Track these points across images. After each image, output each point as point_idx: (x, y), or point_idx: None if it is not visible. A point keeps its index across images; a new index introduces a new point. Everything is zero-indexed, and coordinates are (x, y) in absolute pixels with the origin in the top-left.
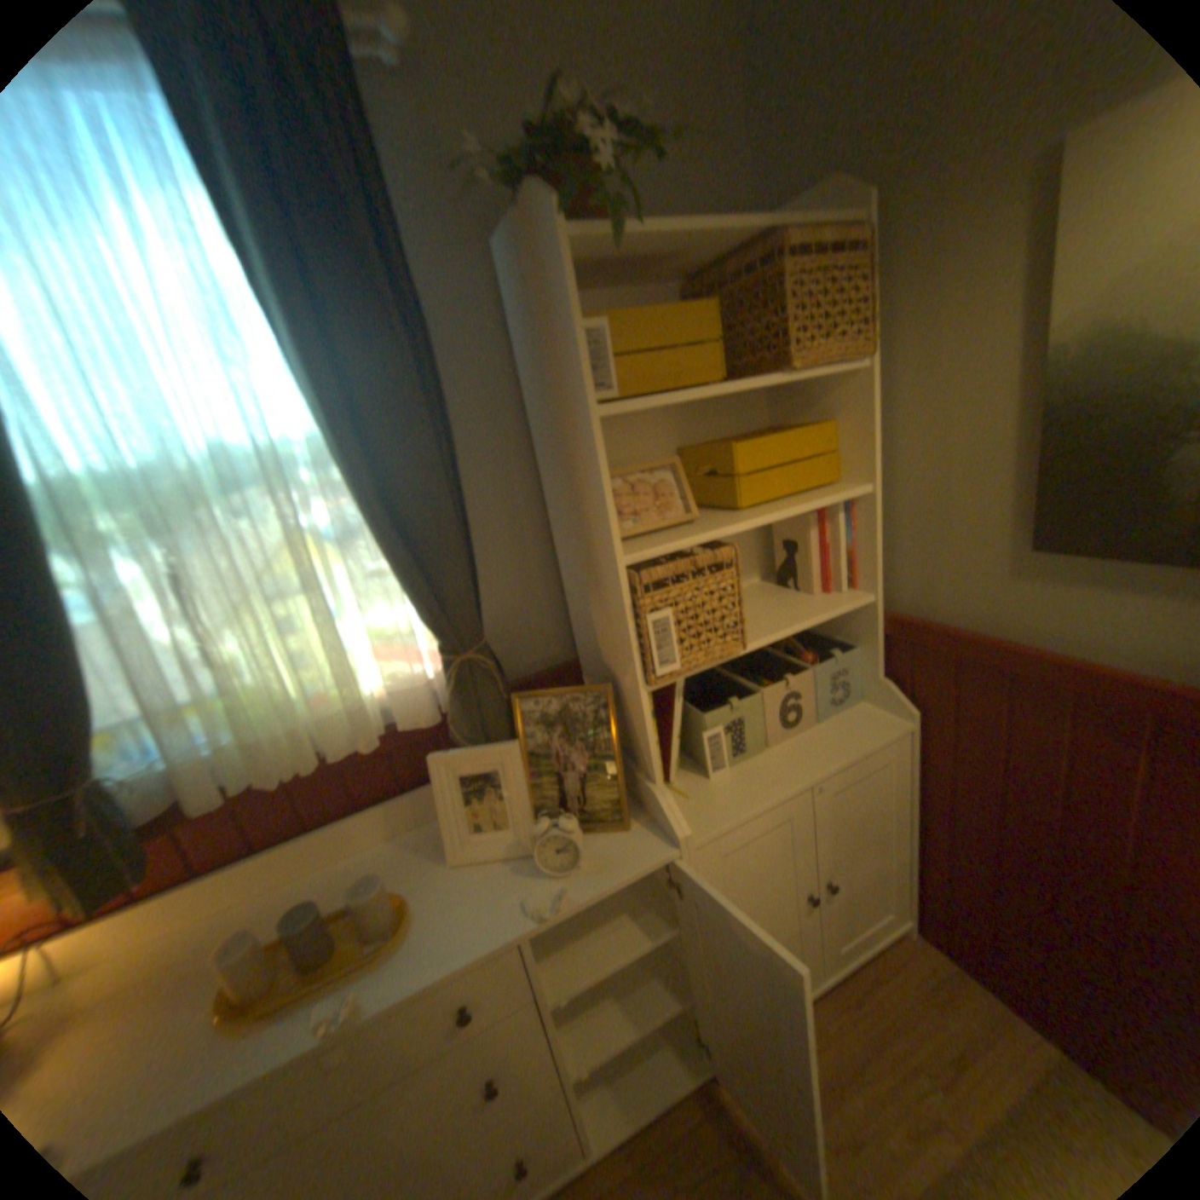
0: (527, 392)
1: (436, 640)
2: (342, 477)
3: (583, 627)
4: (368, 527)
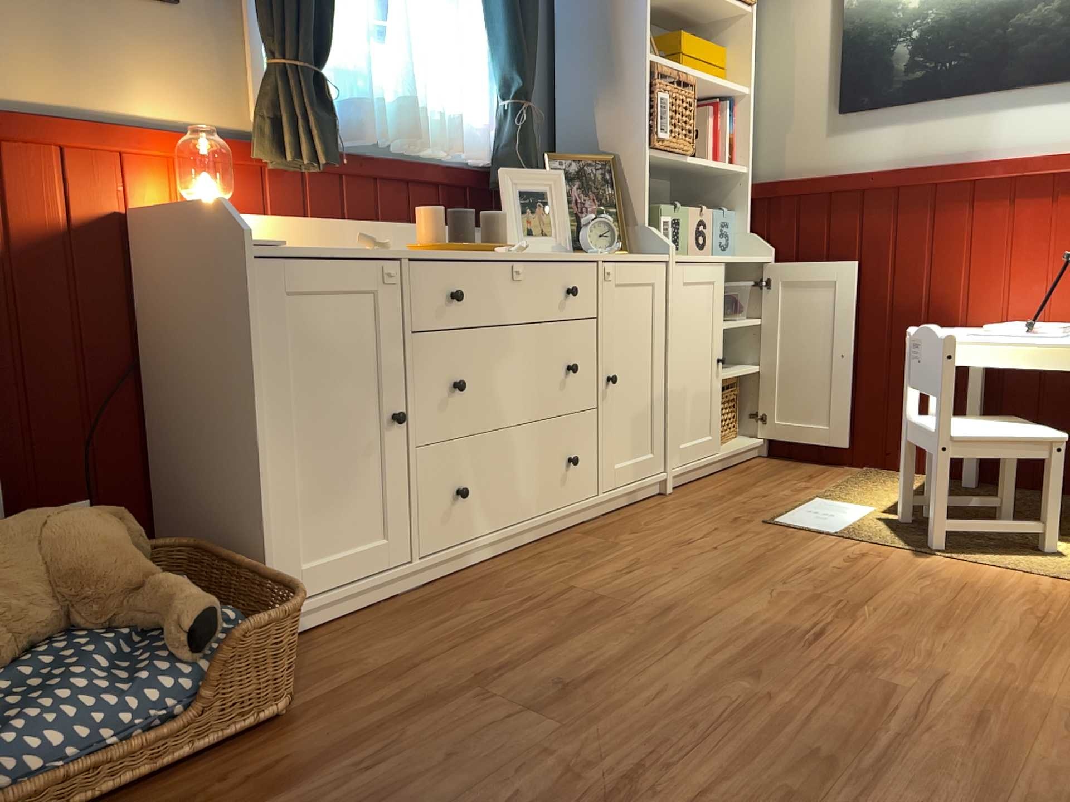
0: None
1: (502, 97)
2: None
3: (576, 138)
4: None
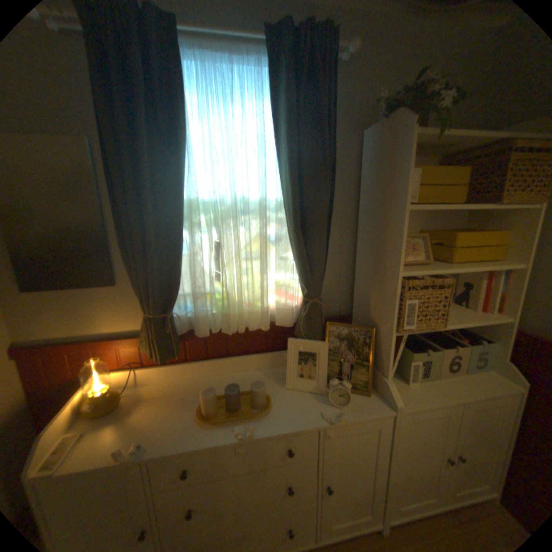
0: (364, 195)
1: (302, 291)
2: (288, 217)
3: (362, 301)
4: (292, 238)
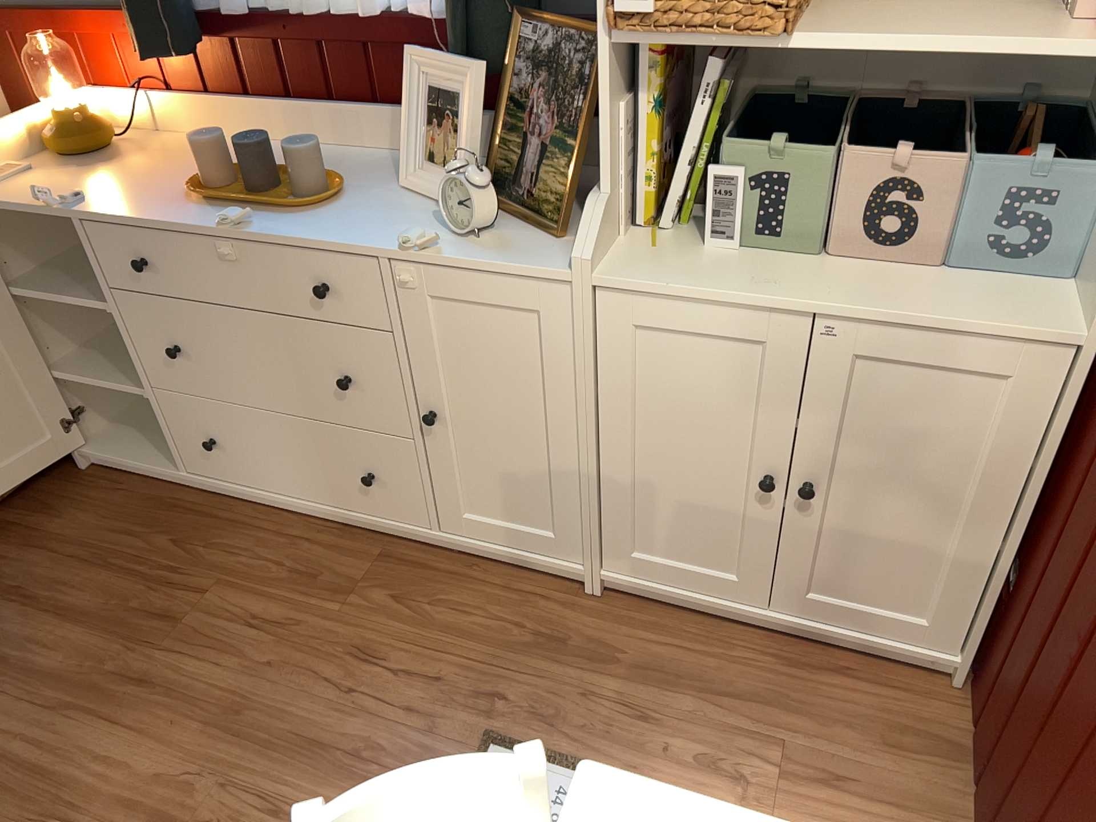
0: None
1: None
2: None
3: None
4: None
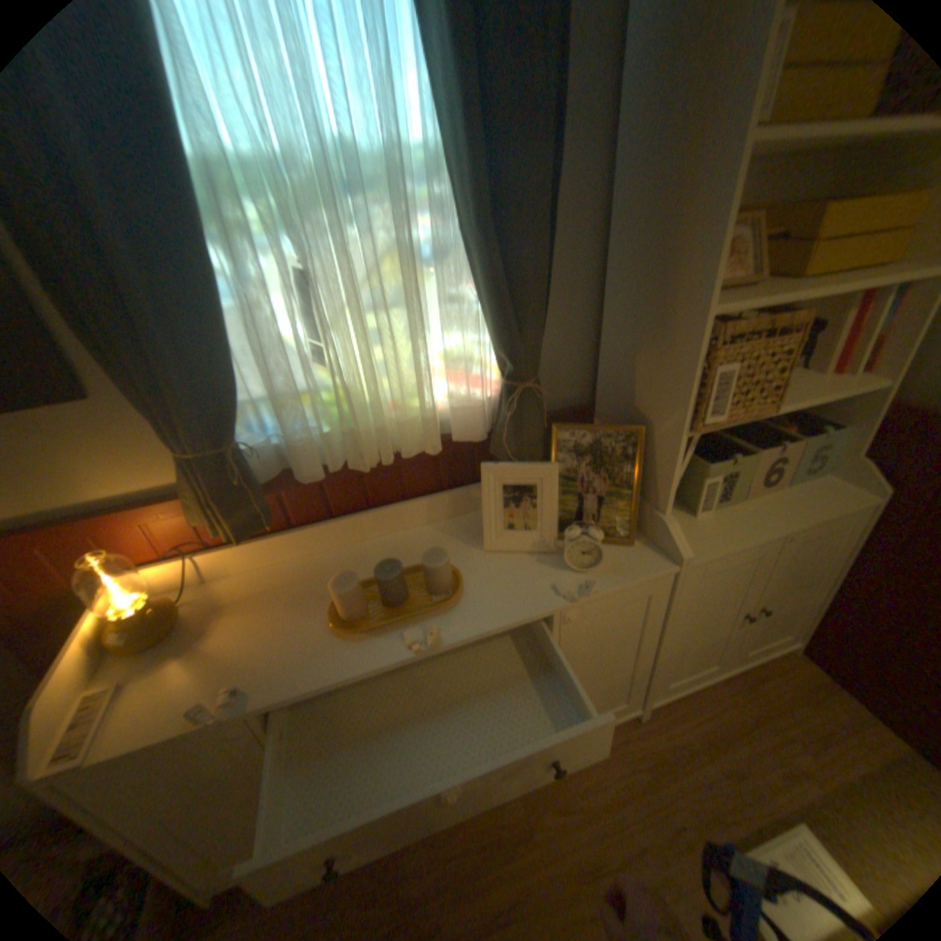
0: (630, 119)
1: (501, 366)
2: (461, 188)
3: (617, 374)
4: (473, 246)
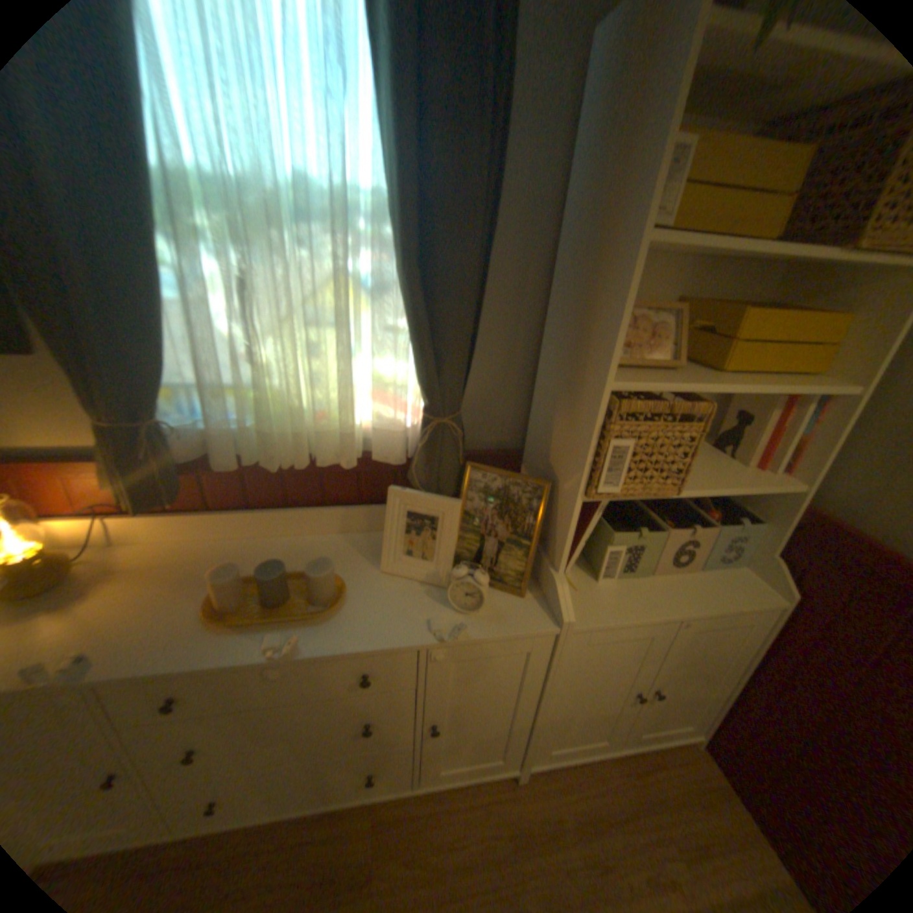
0: (573, 201)
1: (424, 399)
2: (395, 234)
3: (541, 428)
4: (402, 286)
